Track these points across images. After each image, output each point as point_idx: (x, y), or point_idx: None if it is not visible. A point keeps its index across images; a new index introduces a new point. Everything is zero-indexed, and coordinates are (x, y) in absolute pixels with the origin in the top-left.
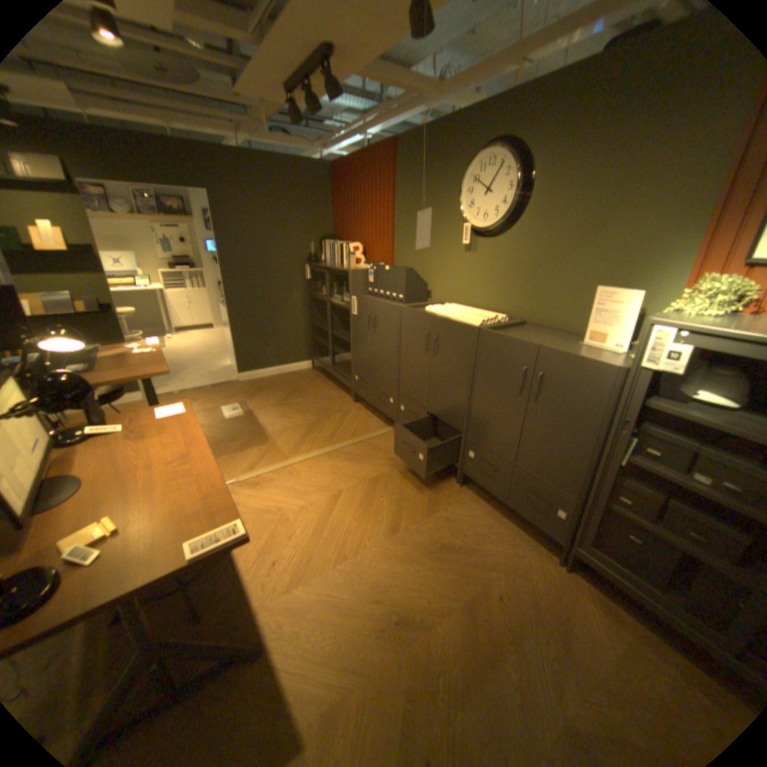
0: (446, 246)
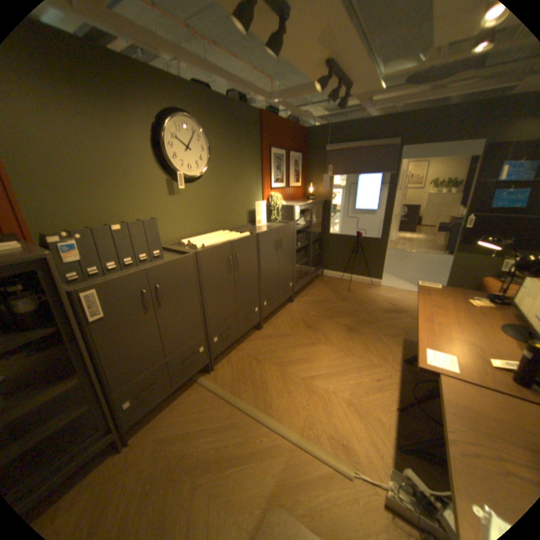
0: (145, 193)
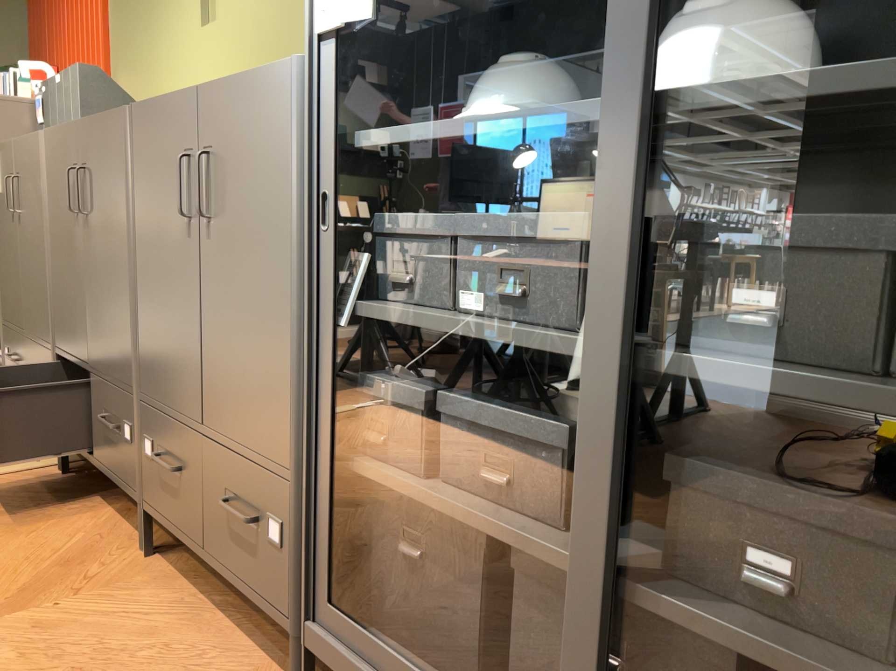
0: (177, 30)
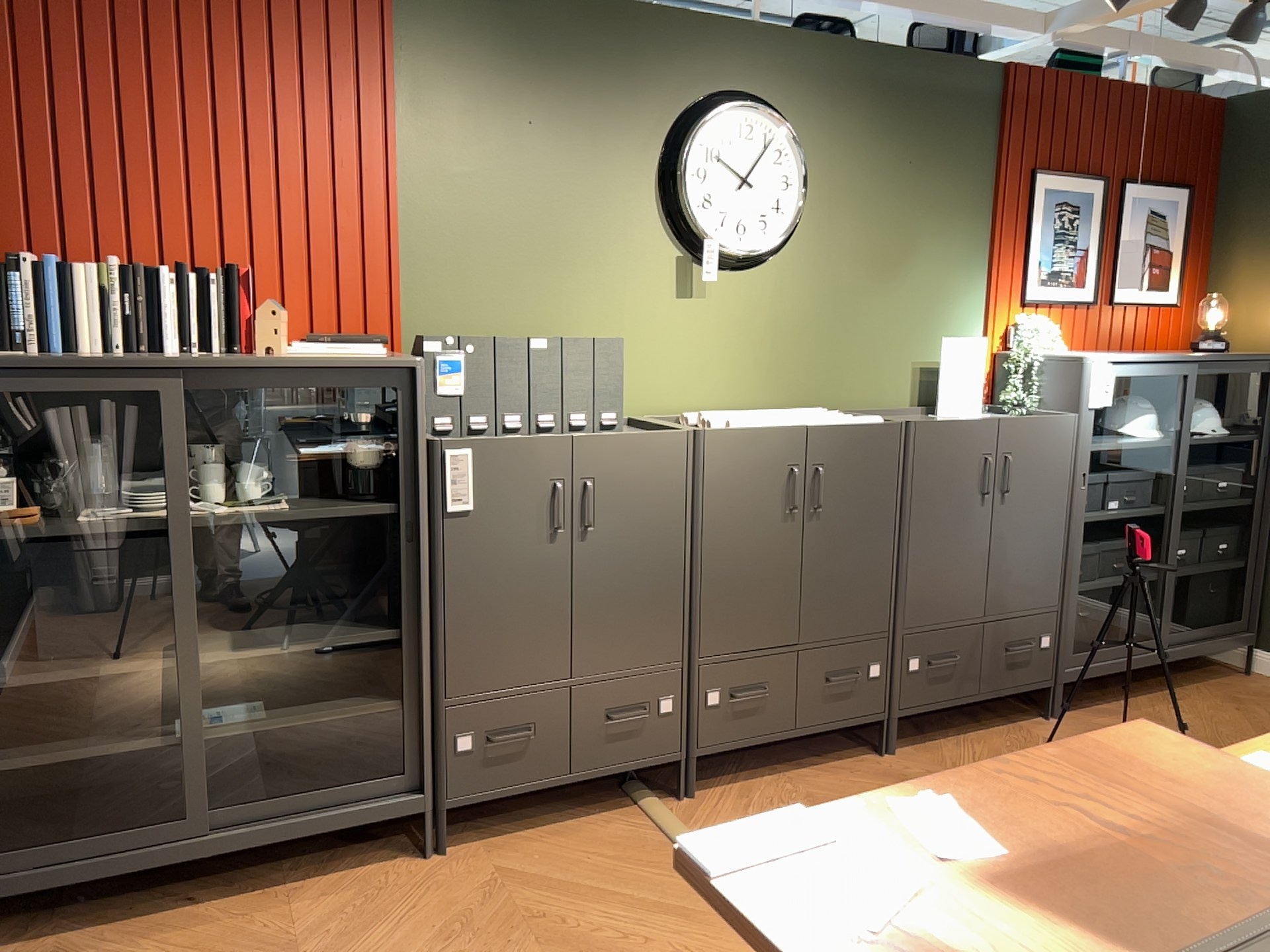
0: (622, 285)
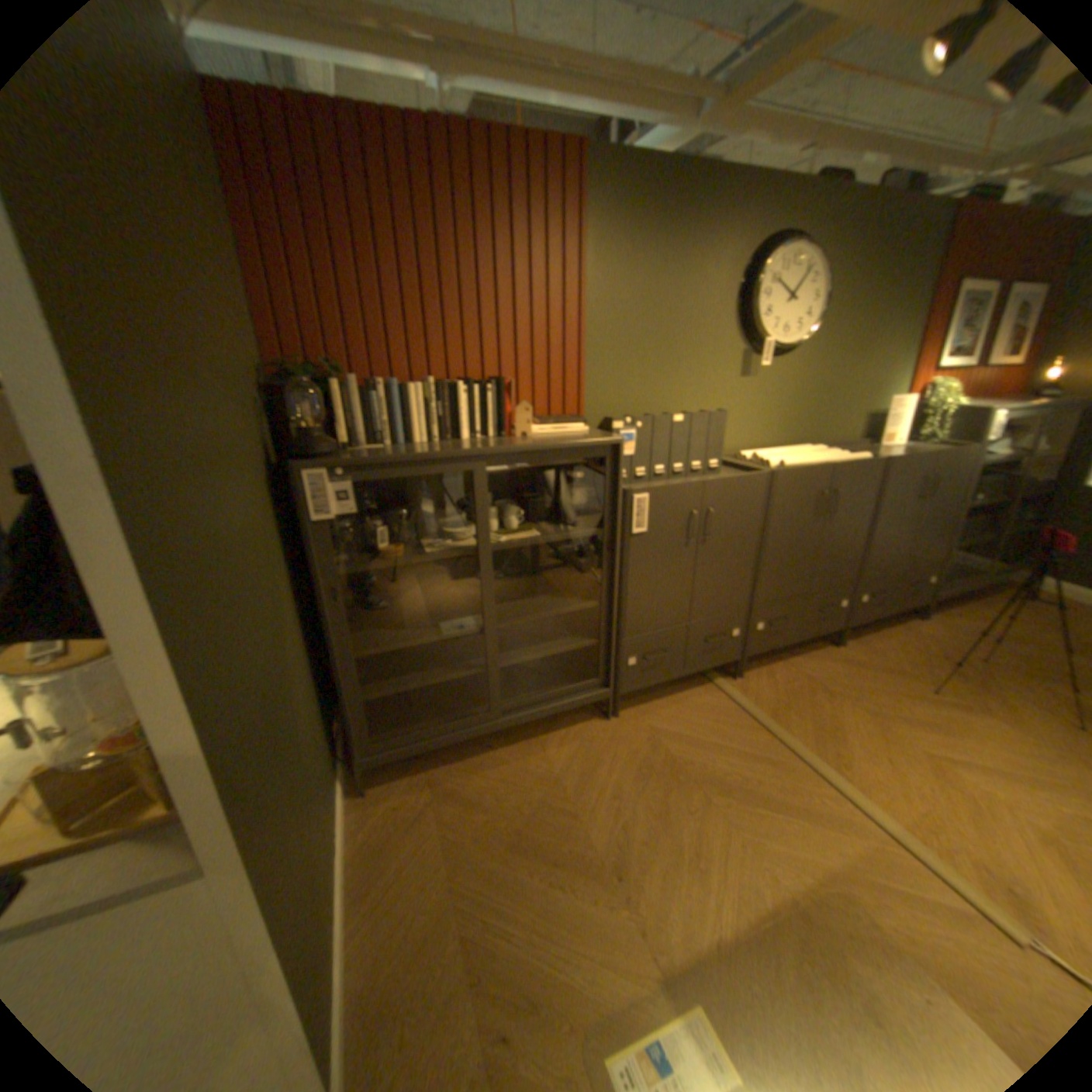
0: (709, 371)
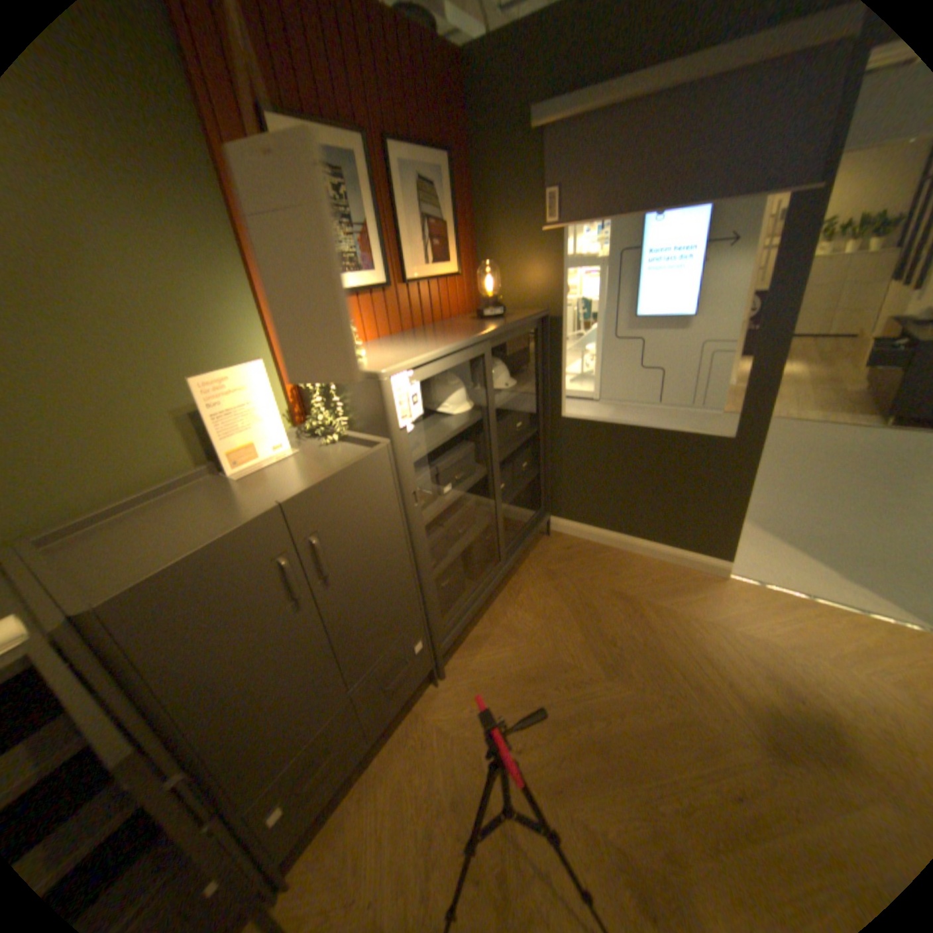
0: None
